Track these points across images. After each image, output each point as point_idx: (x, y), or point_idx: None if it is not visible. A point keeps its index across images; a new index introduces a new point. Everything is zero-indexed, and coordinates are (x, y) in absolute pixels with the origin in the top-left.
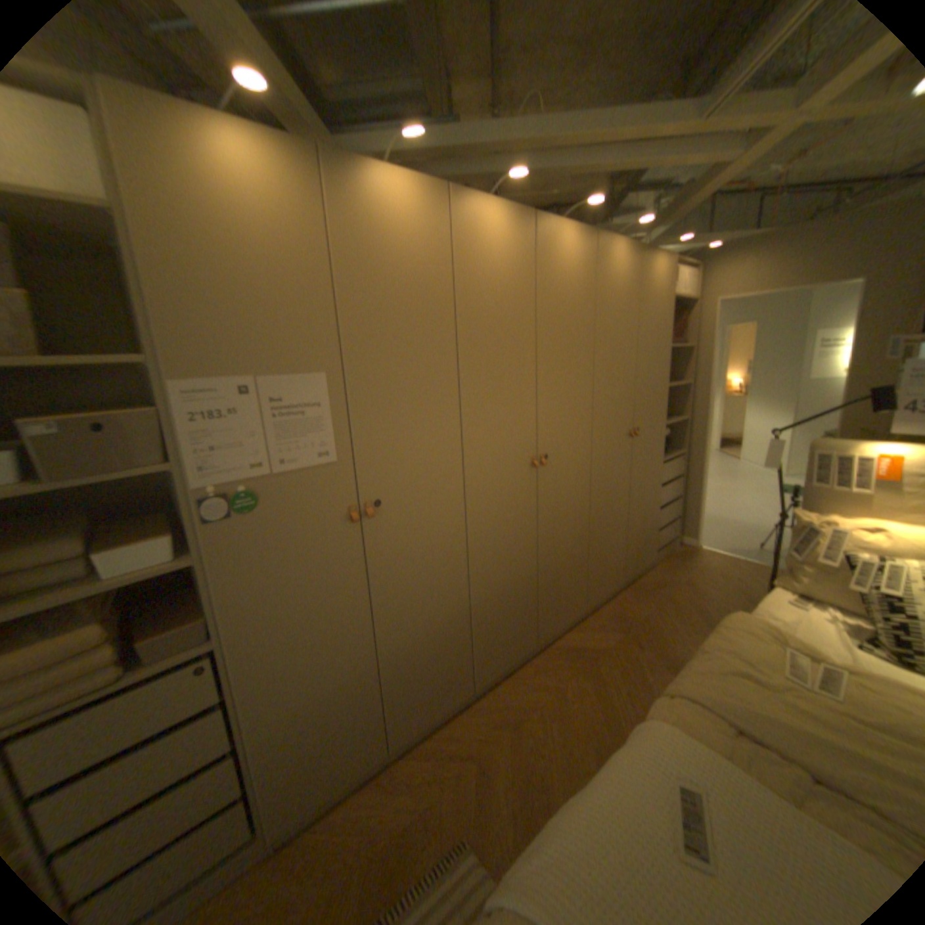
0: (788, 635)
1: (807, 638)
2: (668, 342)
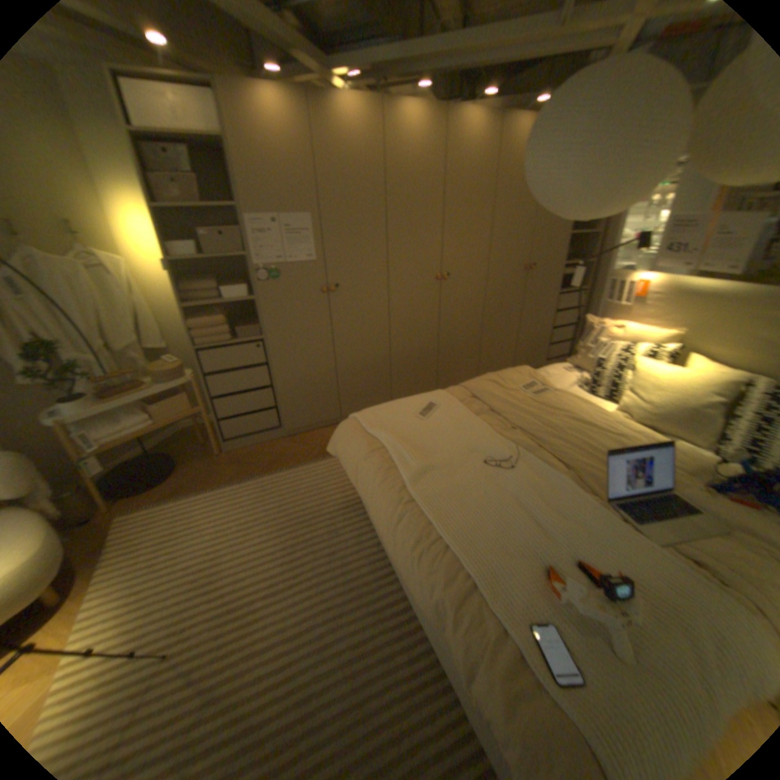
0: (543, 378)
1: (553, 380)
2: None
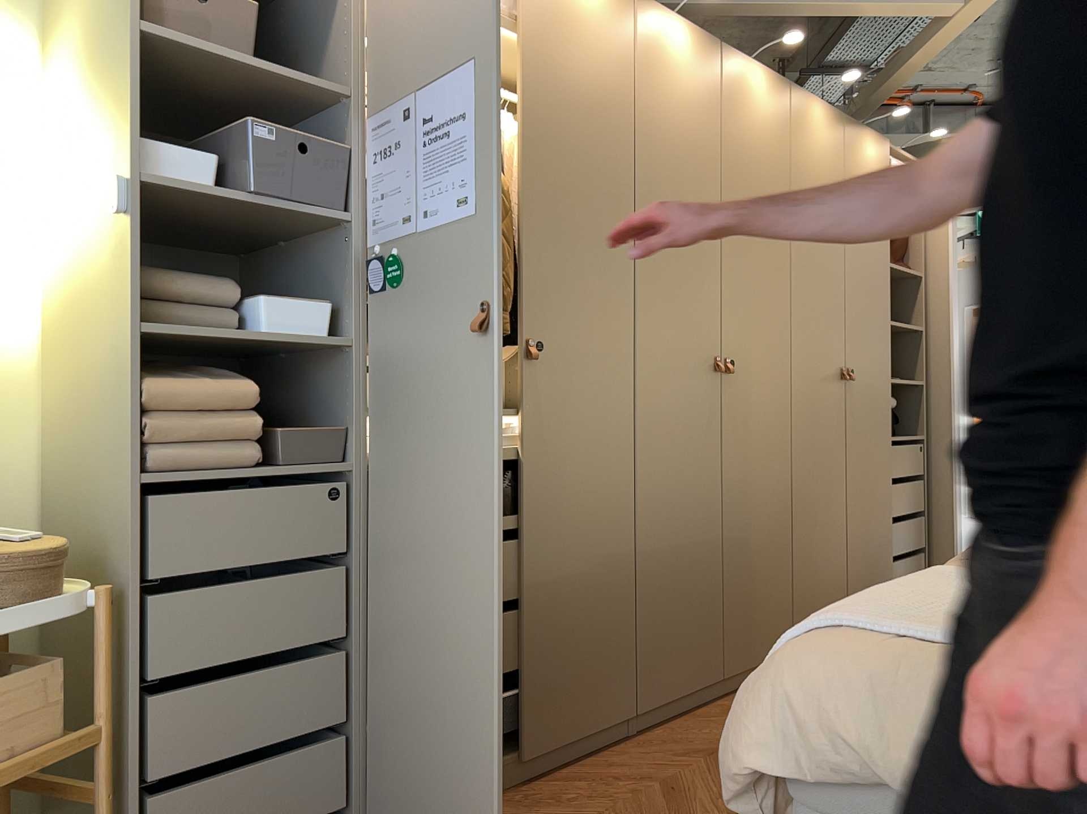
0: None
1: None
2: (886, 263)
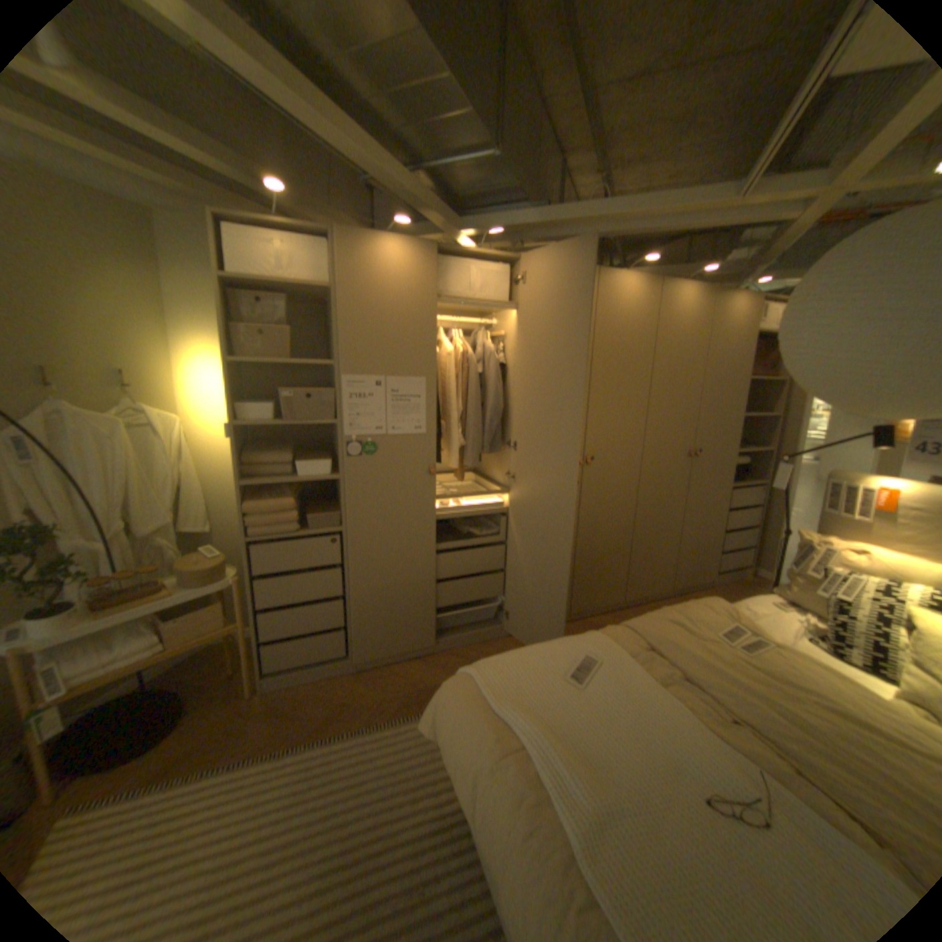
0: (750, 620)
1: (767, 626)
2: (753, 374)
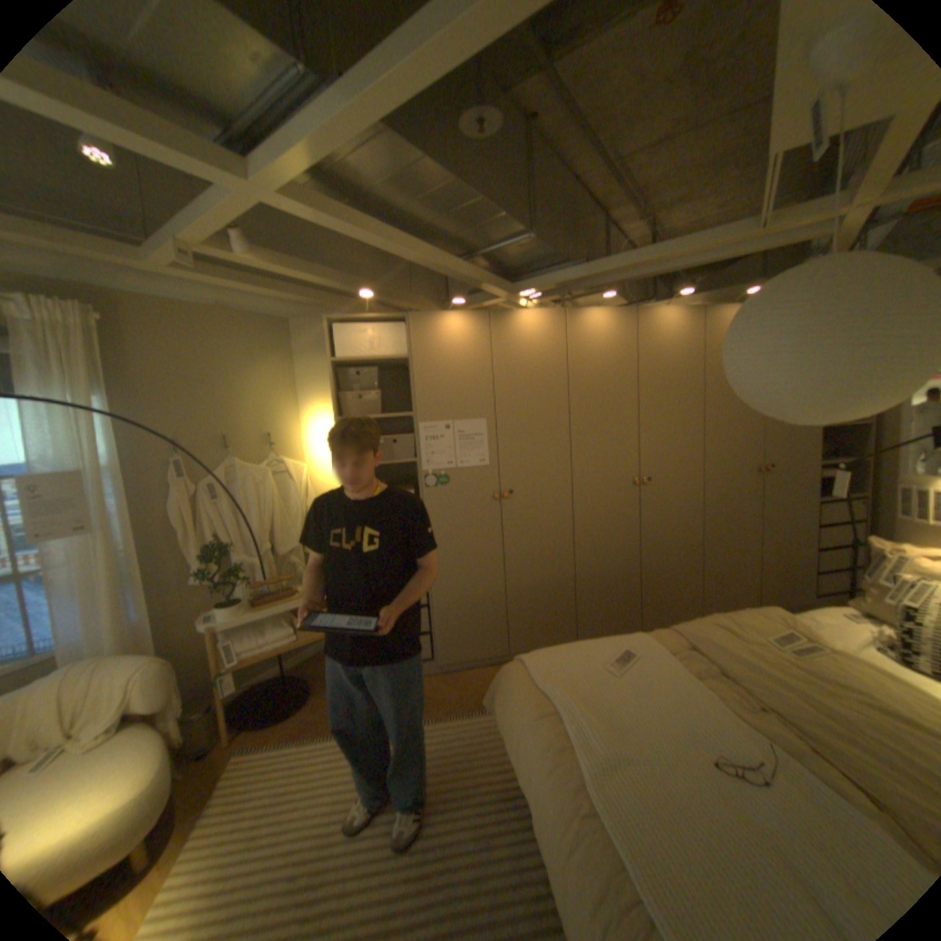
0: (811, 630)
1: (830, 635)
2: None
